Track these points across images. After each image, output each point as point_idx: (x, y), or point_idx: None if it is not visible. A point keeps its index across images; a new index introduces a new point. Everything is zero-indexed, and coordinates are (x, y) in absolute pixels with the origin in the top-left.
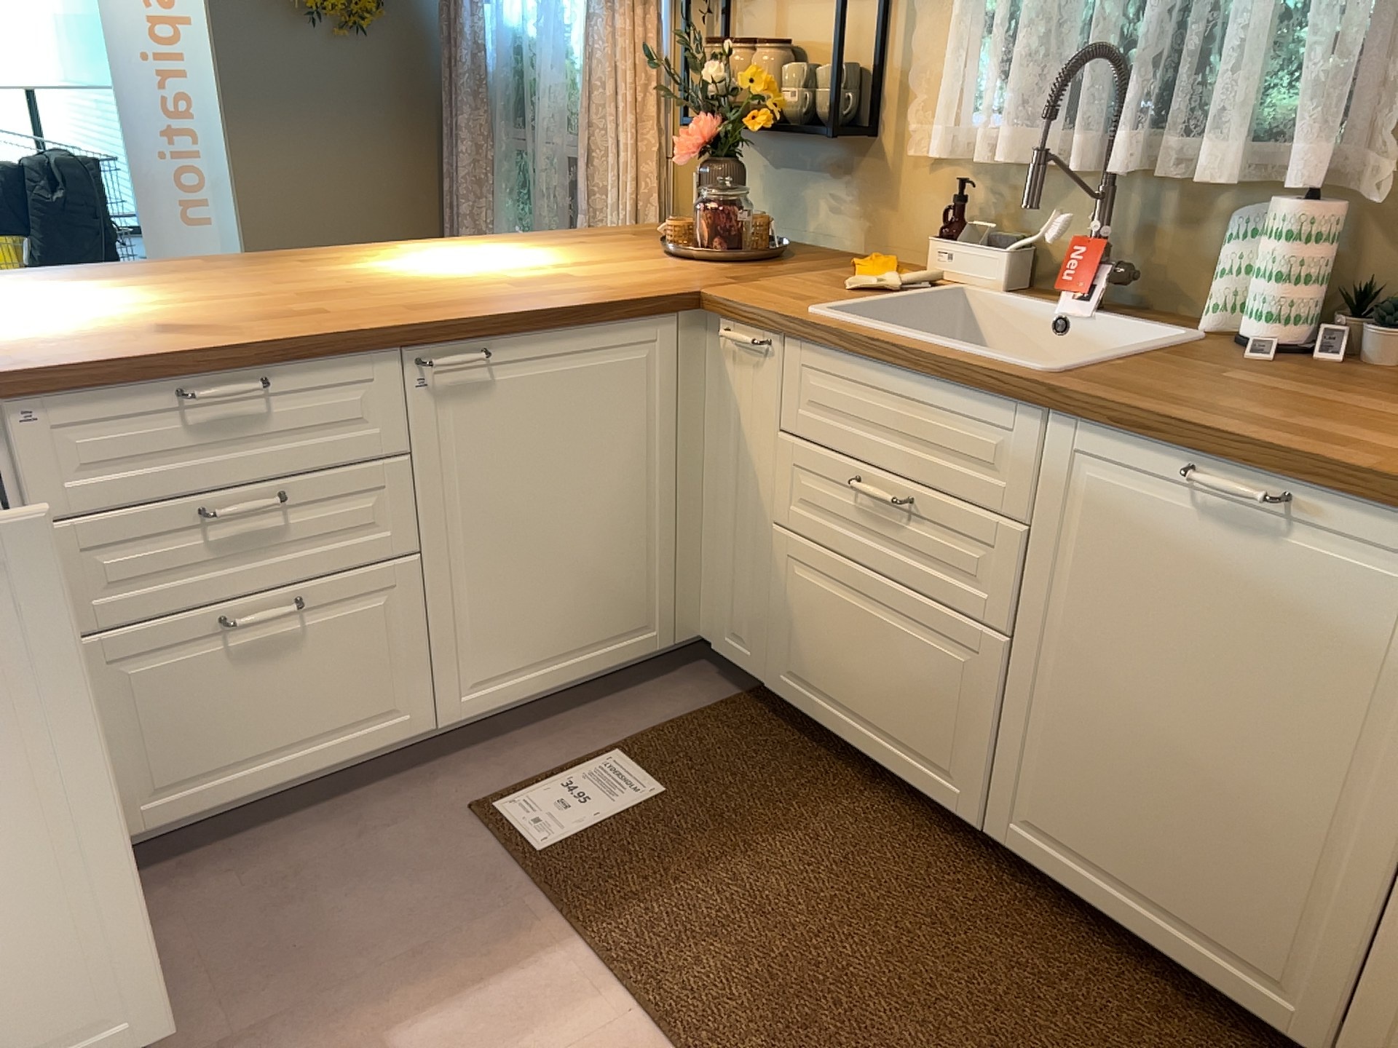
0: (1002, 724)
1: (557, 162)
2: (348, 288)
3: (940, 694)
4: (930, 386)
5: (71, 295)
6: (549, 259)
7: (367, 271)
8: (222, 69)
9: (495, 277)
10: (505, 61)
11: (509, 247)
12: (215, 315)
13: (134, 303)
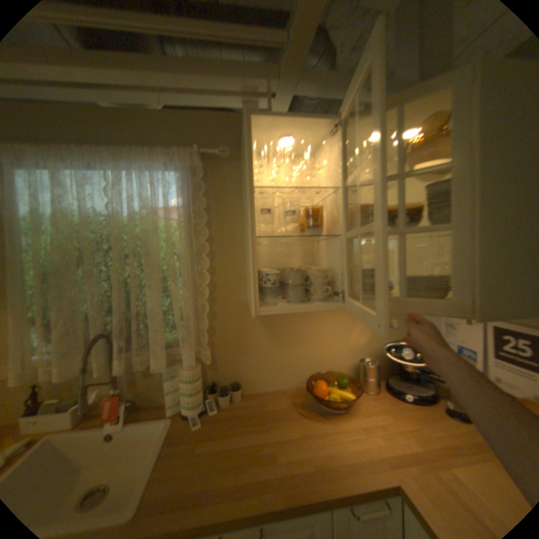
0: None
1: None
2: None
3: None
4: None
5: None
6: None
7: None
8: None
9: None
10: None
11: None
12: None
13: None
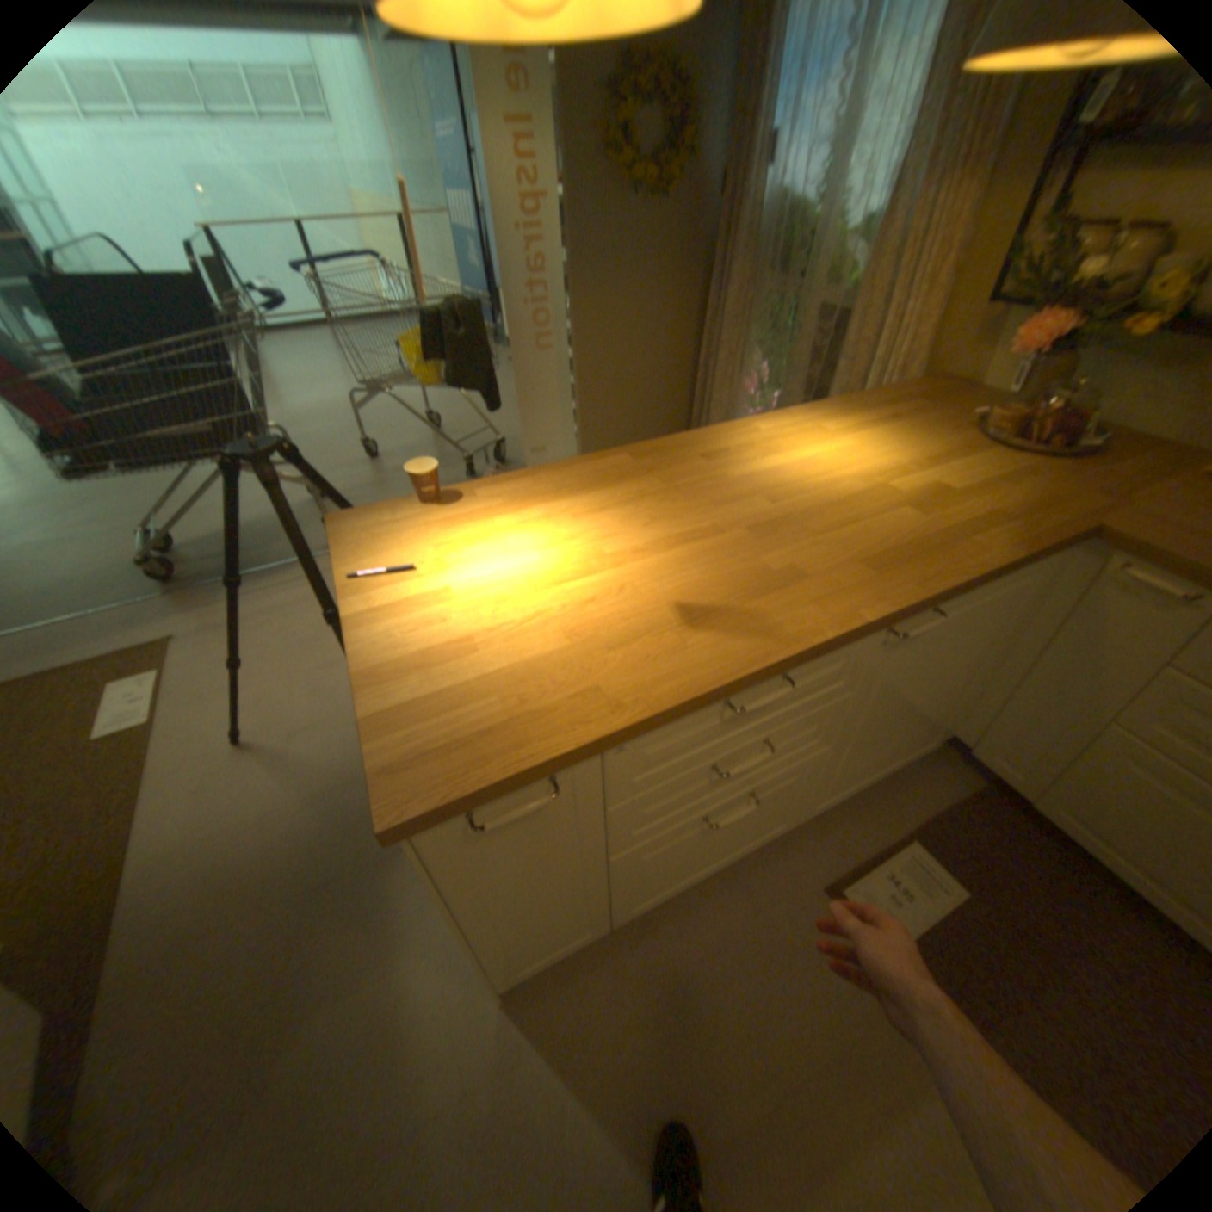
0: None
1: (820, 310)
2: (780, 517)
3: None
4: None
5: (566, 528)
6: (898, 450)
7: (767, 476)
8: (568, 236)
9: (887, 491)
10: (780, 217)
11: (844, 425)
12: (710, 578)
13: (625, 547)
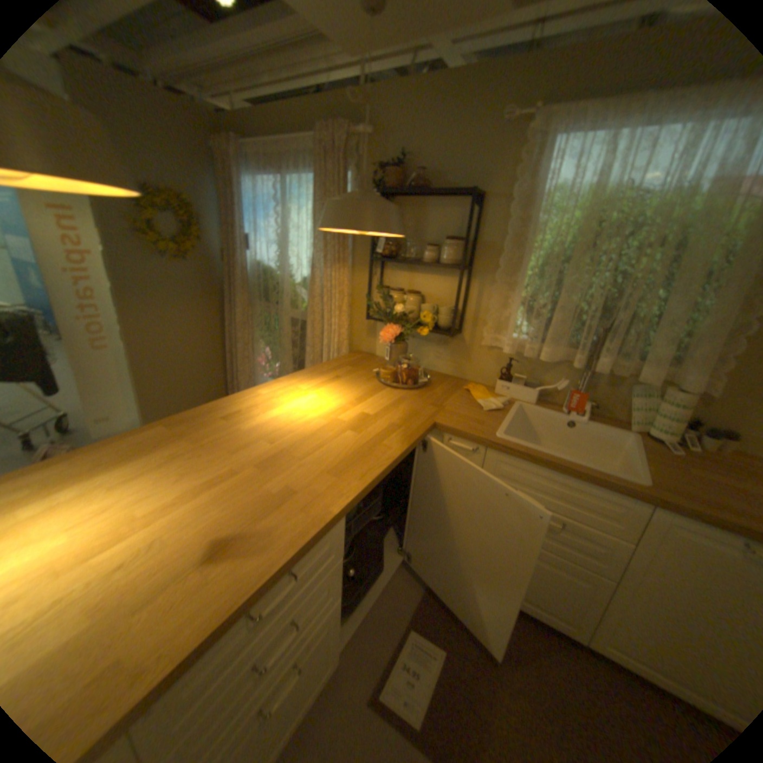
0: (606, 612)
1: (290, 322)
2: (276, 453)
3: (572, 597)
4: (582, 484)
5: (98, 503)
6: (340, 396)
7: (267, 426)
8: (110, 278)
9: (337, 422)
10: (258, 275)
11: (311, 386)
12: (227, 514)
13: (156, 506)
